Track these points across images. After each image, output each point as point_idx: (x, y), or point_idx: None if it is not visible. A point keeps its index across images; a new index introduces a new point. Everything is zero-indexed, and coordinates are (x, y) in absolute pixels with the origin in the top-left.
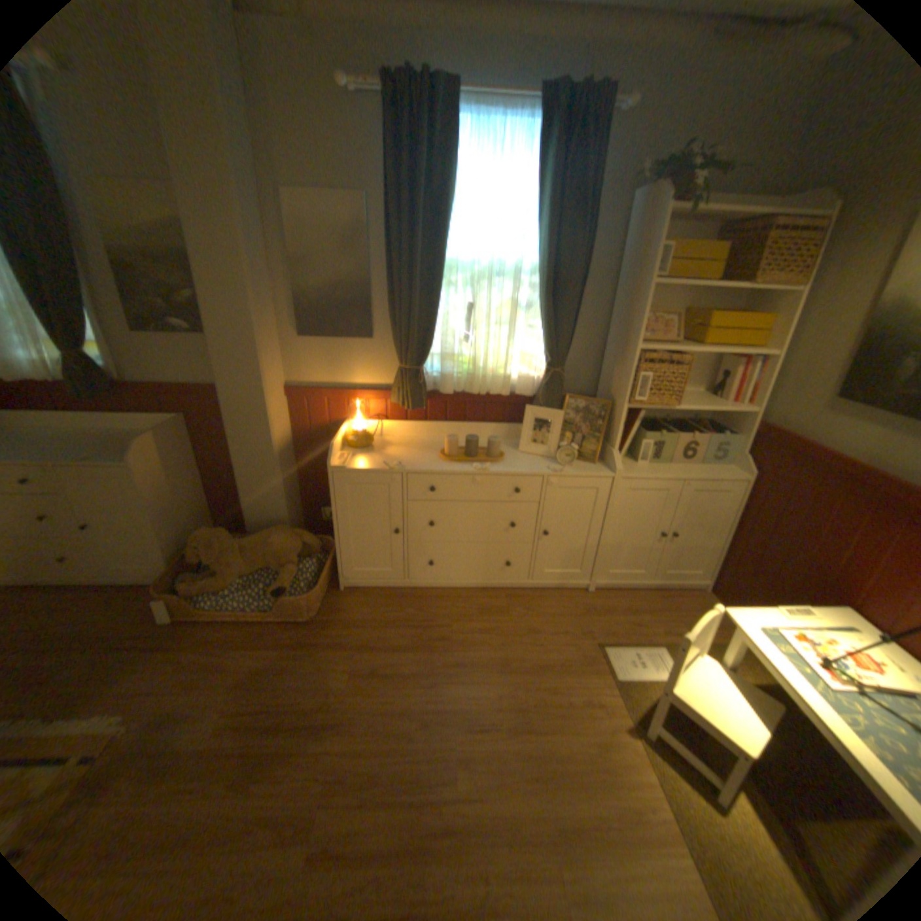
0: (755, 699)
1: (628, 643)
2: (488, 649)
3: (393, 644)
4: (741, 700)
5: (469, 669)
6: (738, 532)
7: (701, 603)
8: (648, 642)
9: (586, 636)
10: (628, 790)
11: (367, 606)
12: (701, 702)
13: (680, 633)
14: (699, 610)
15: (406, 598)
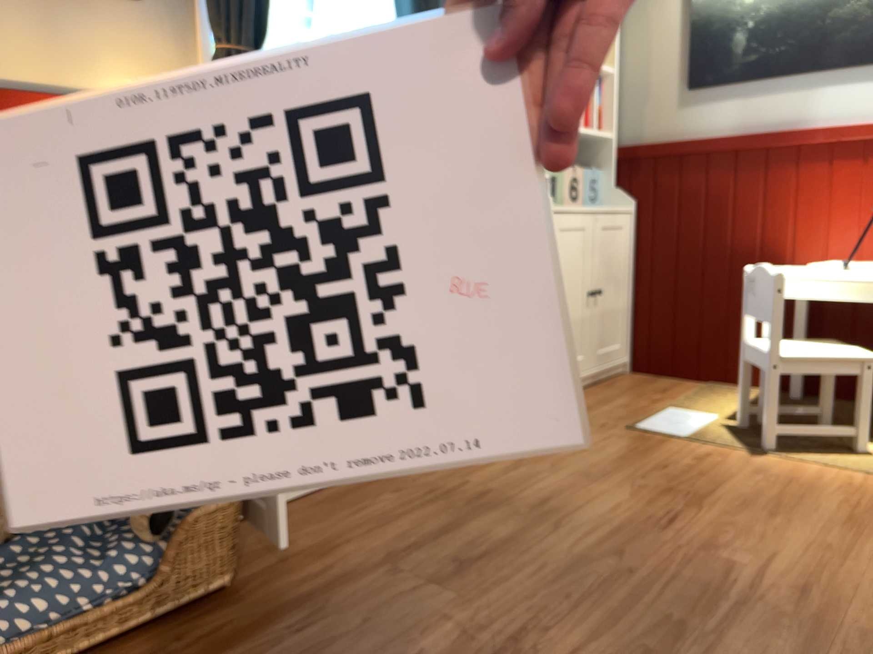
0: (812, 342)
1: (640, 415)
2: (544, 474)
3: (427, 529)
4: (809, 344)
5: (559, 495)
6: (635, 277)
7: (633, 378)
8: (650, 409)
9: (604, 427)
10: (816, 478)
11: (303, 524)
12: (800, 351)
13: (657, 396)
14: (640, 381)
15: (350, 491)
